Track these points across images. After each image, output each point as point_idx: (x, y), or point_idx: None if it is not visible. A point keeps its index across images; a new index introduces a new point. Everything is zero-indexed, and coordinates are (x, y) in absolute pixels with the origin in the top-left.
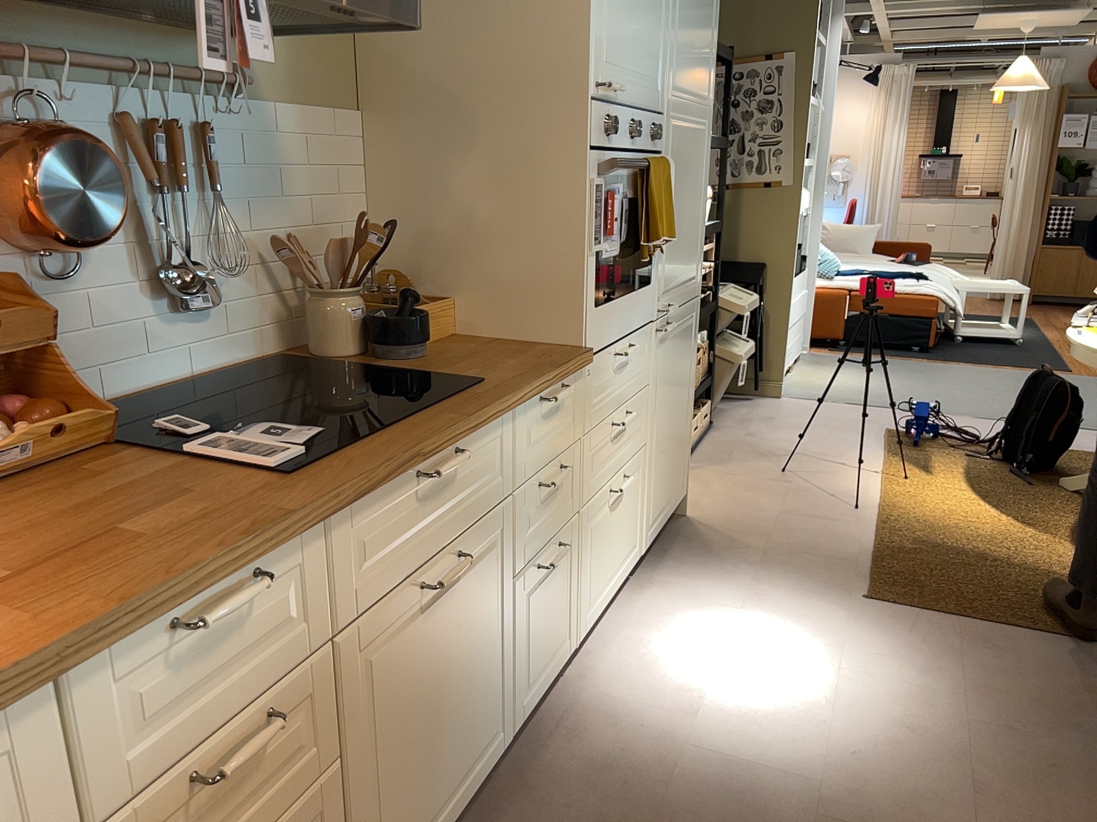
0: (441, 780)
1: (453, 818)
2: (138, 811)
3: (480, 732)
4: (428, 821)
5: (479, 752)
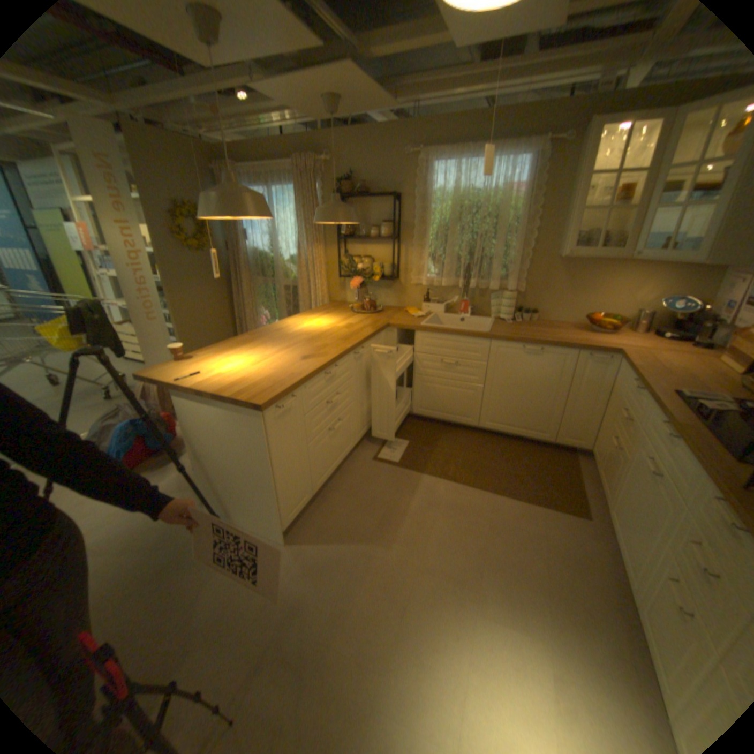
0: (627, 535)
1: (623, 560)
2: (626, 405)
3: (635, 561)
4: (622, 534)
5: (632, 568)
